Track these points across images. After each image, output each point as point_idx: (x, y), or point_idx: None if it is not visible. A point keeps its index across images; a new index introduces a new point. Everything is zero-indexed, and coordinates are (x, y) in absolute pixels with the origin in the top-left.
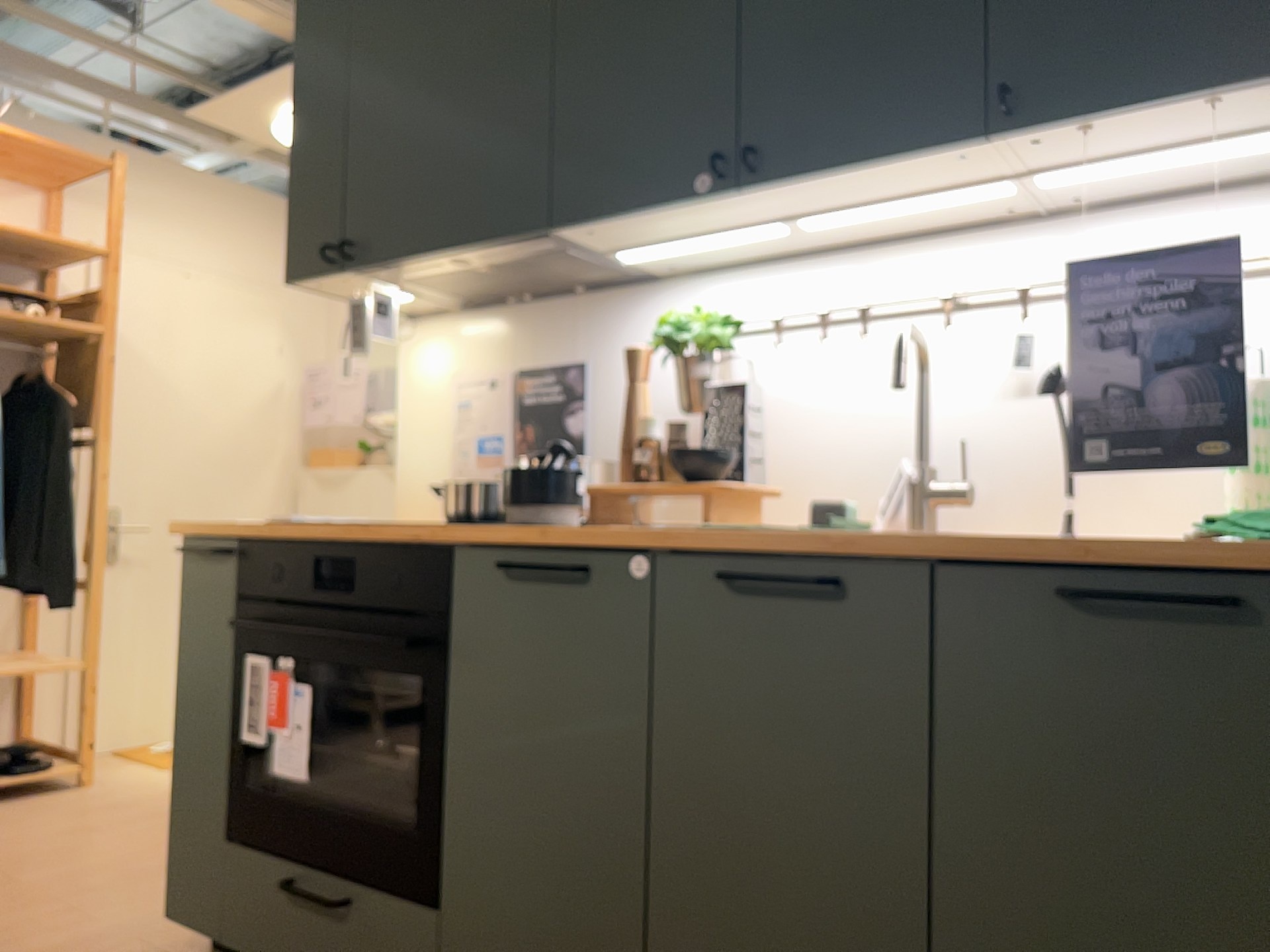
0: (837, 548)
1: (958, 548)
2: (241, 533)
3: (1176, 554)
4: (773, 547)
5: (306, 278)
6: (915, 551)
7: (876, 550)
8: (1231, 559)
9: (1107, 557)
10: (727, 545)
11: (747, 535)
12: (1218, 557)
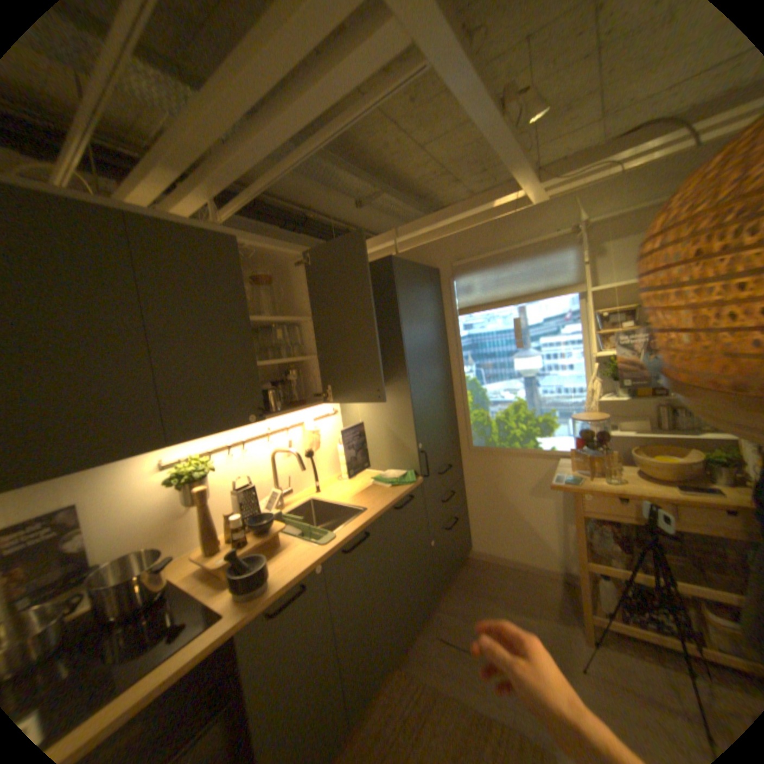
0: (365, 525)
1: (384, 511)
2: None
3: (400, 493)
4: (348, 535)
5: None
6: (377, 516)
7: (371, 520)
8: (406, 490)
9: (399, 499)
10: (344, 543)
11: (340, 536)
12: (409, 491)
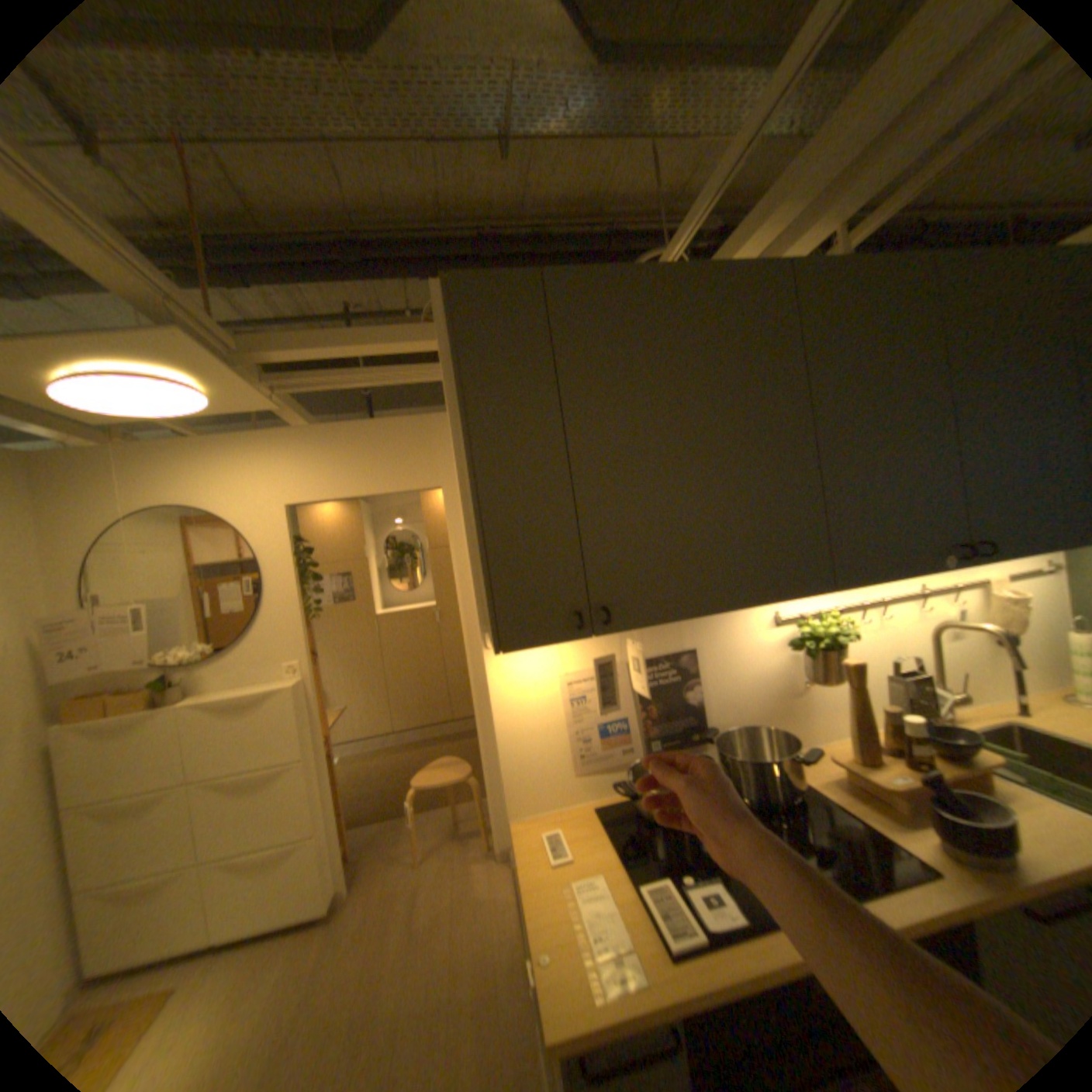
0: None
1: None
2: (678, 997)
3: None
4: None
5: (526, 643)
6: None
7: None
8: None
9: None
10: None
11: None
12: None
